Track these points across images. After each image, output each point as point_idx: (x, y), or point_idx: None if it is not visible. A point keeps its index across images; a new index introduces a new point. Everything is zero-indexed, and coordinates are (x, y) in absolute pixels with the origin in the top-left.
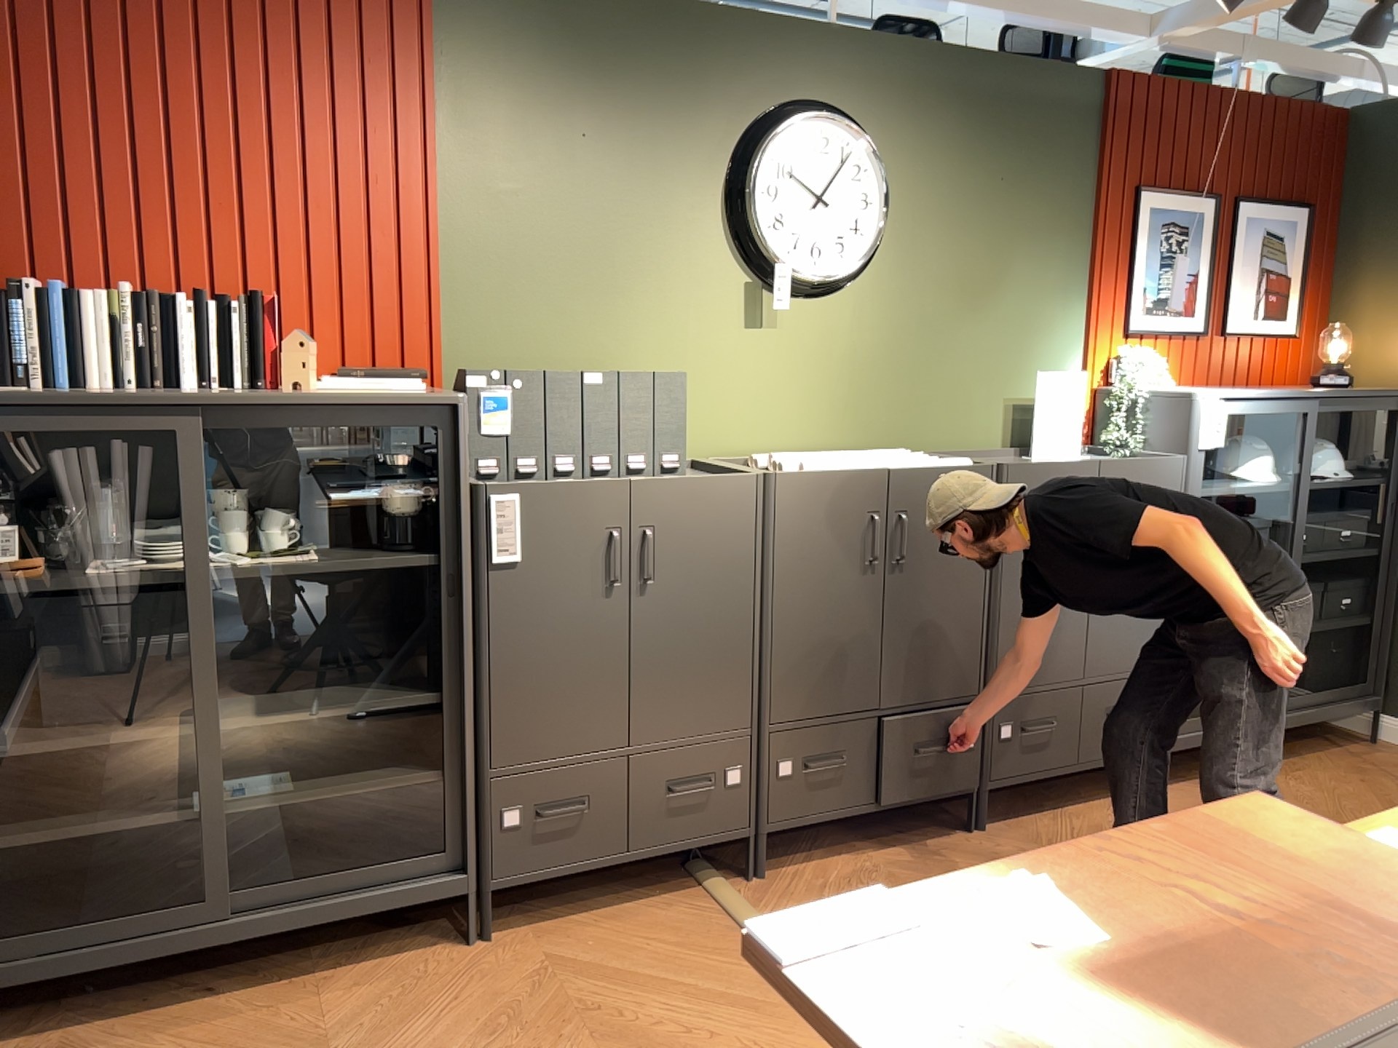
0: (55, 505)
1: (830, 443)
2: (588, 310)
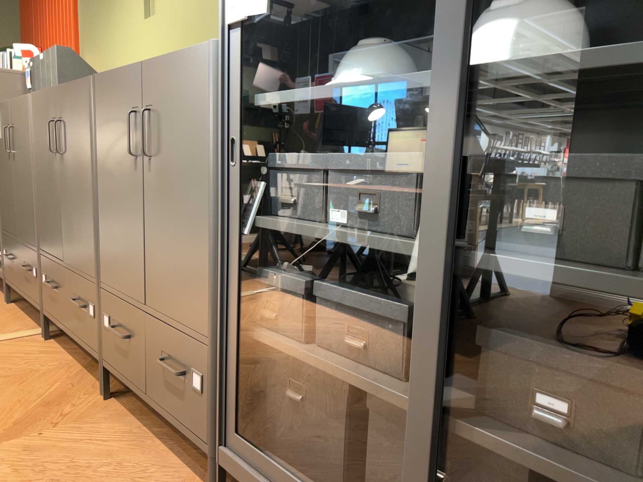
0: None
1: None
2: (105, 31)
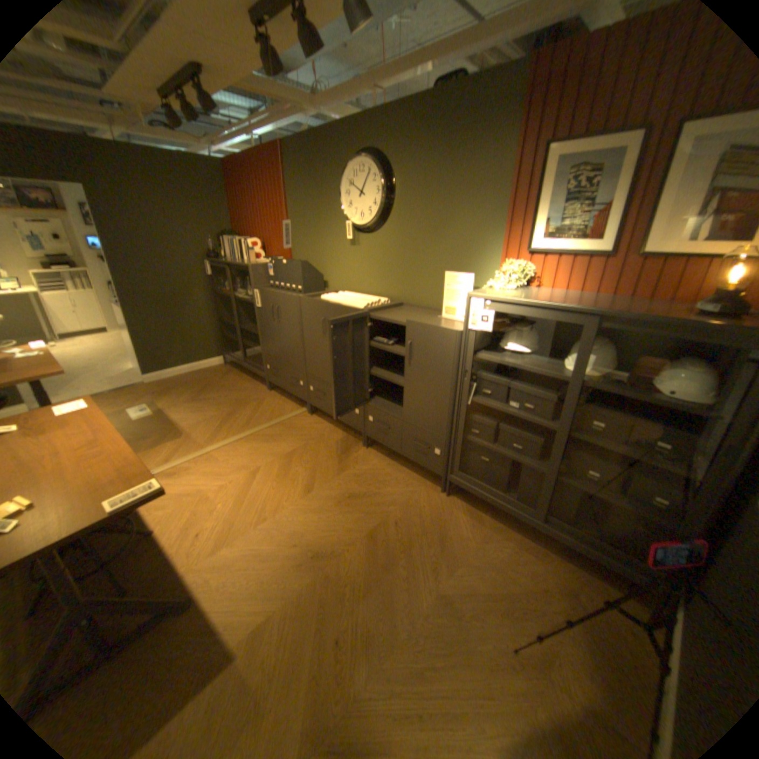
0: (241, 281)
1: (377, 293)
2: (315, 241)
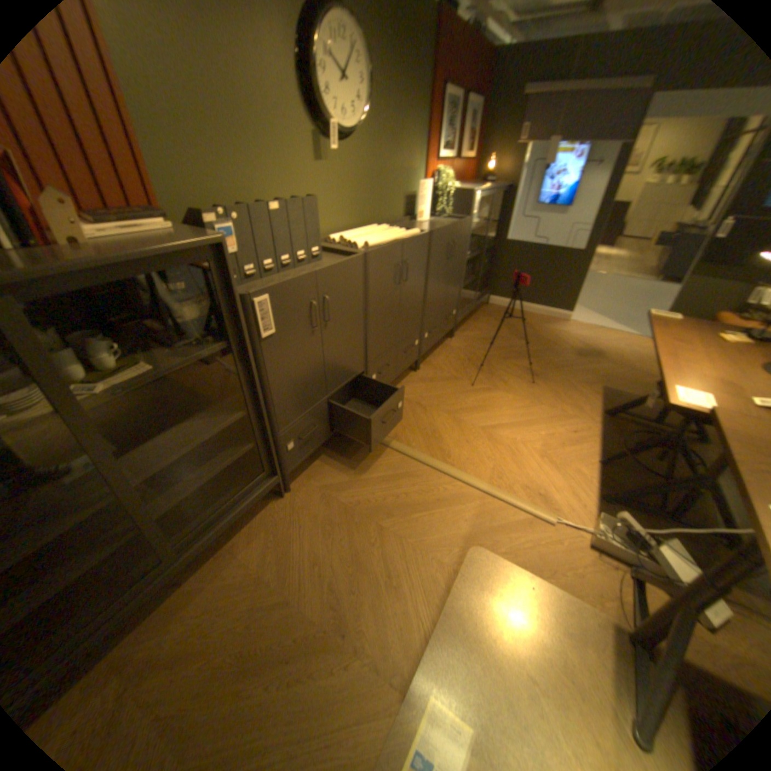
0: None
1: (352, 224)
2: (237, 152)
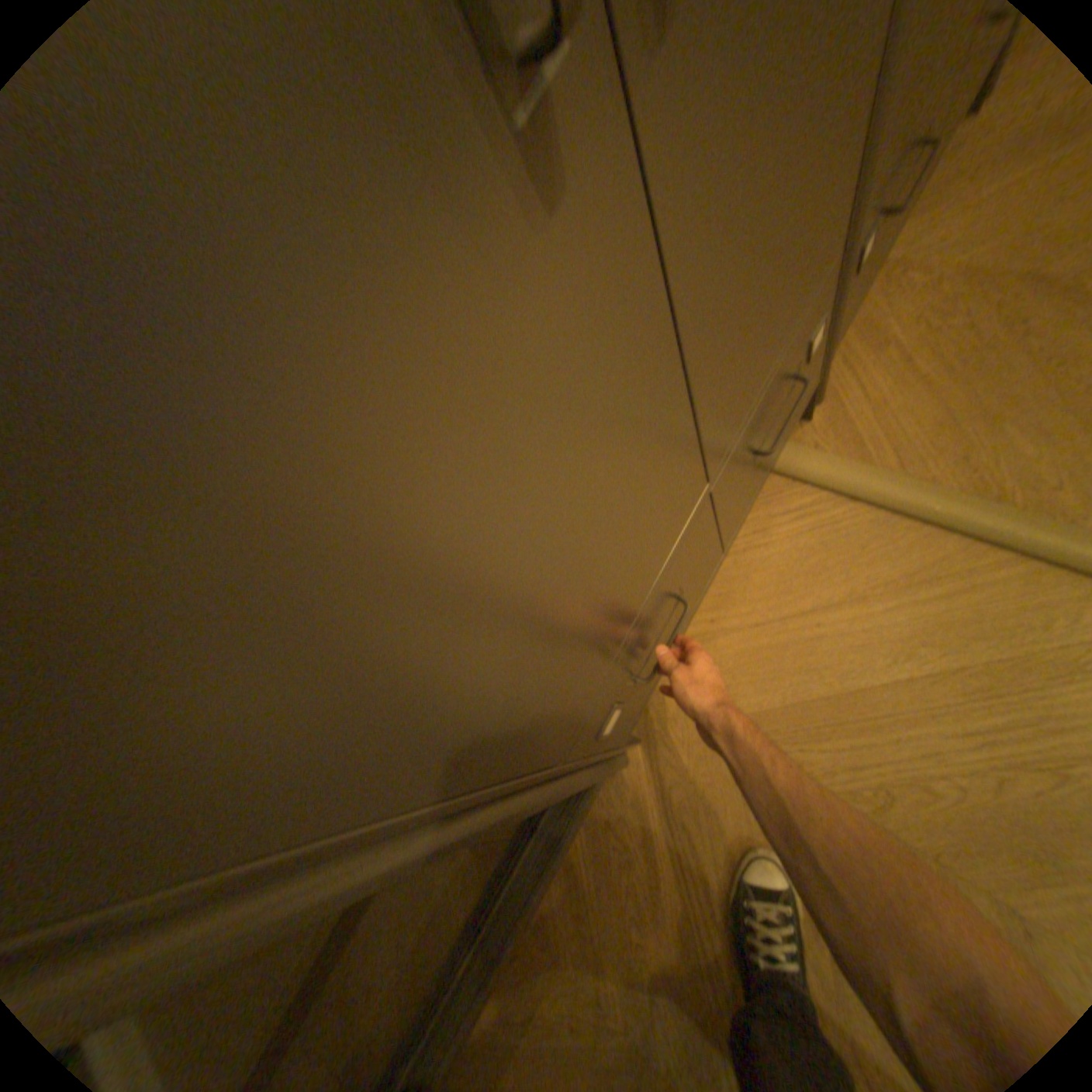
0: None
1: None
2: None
